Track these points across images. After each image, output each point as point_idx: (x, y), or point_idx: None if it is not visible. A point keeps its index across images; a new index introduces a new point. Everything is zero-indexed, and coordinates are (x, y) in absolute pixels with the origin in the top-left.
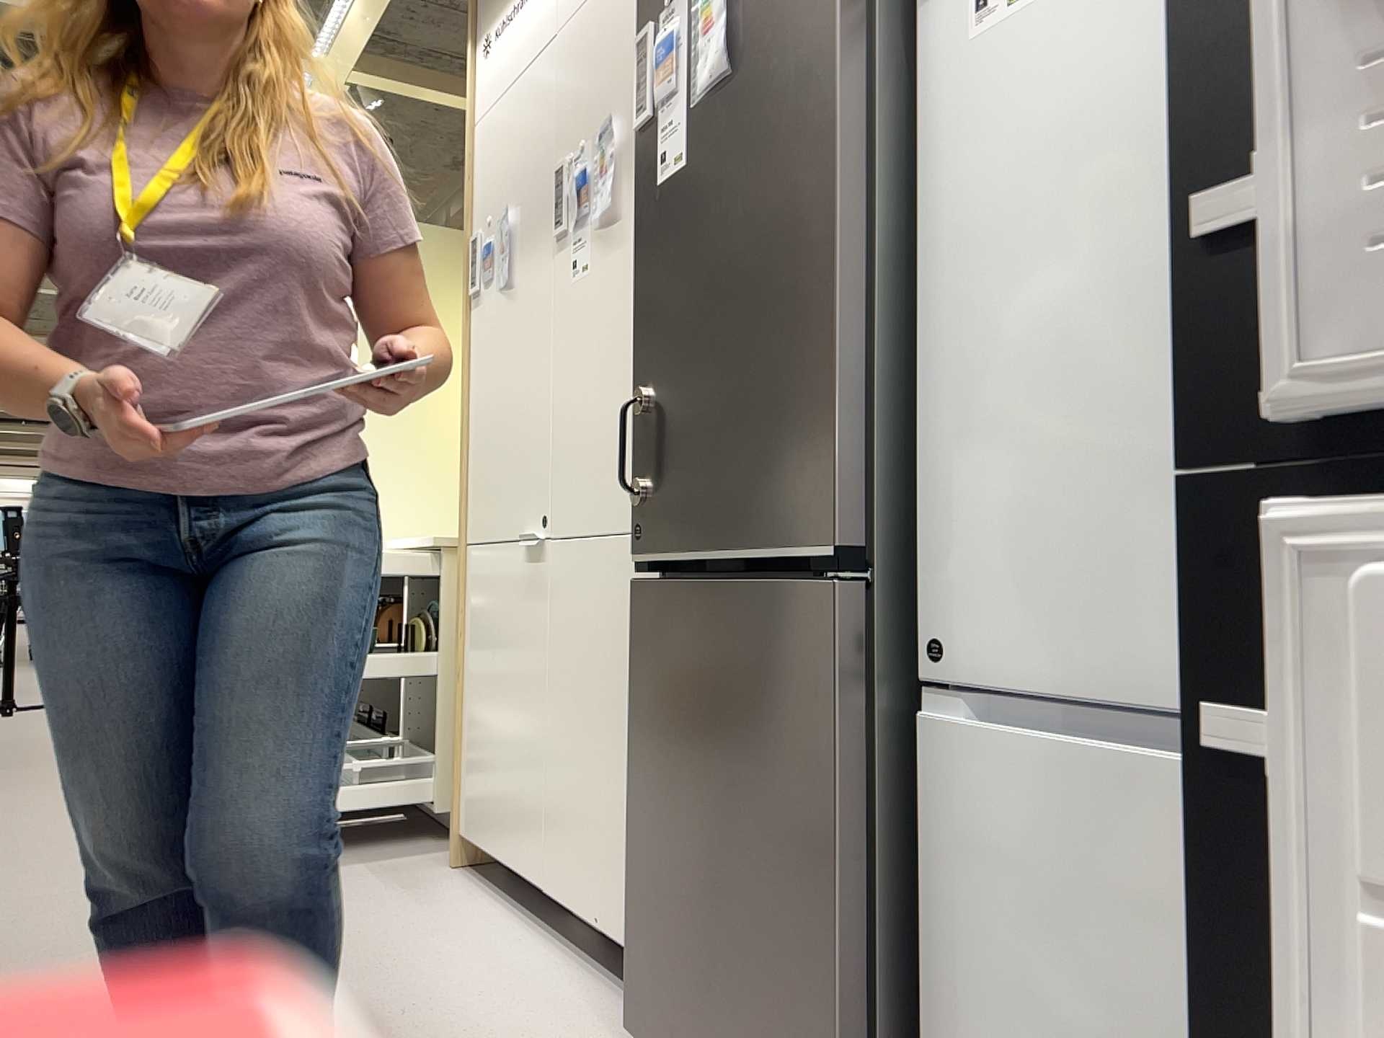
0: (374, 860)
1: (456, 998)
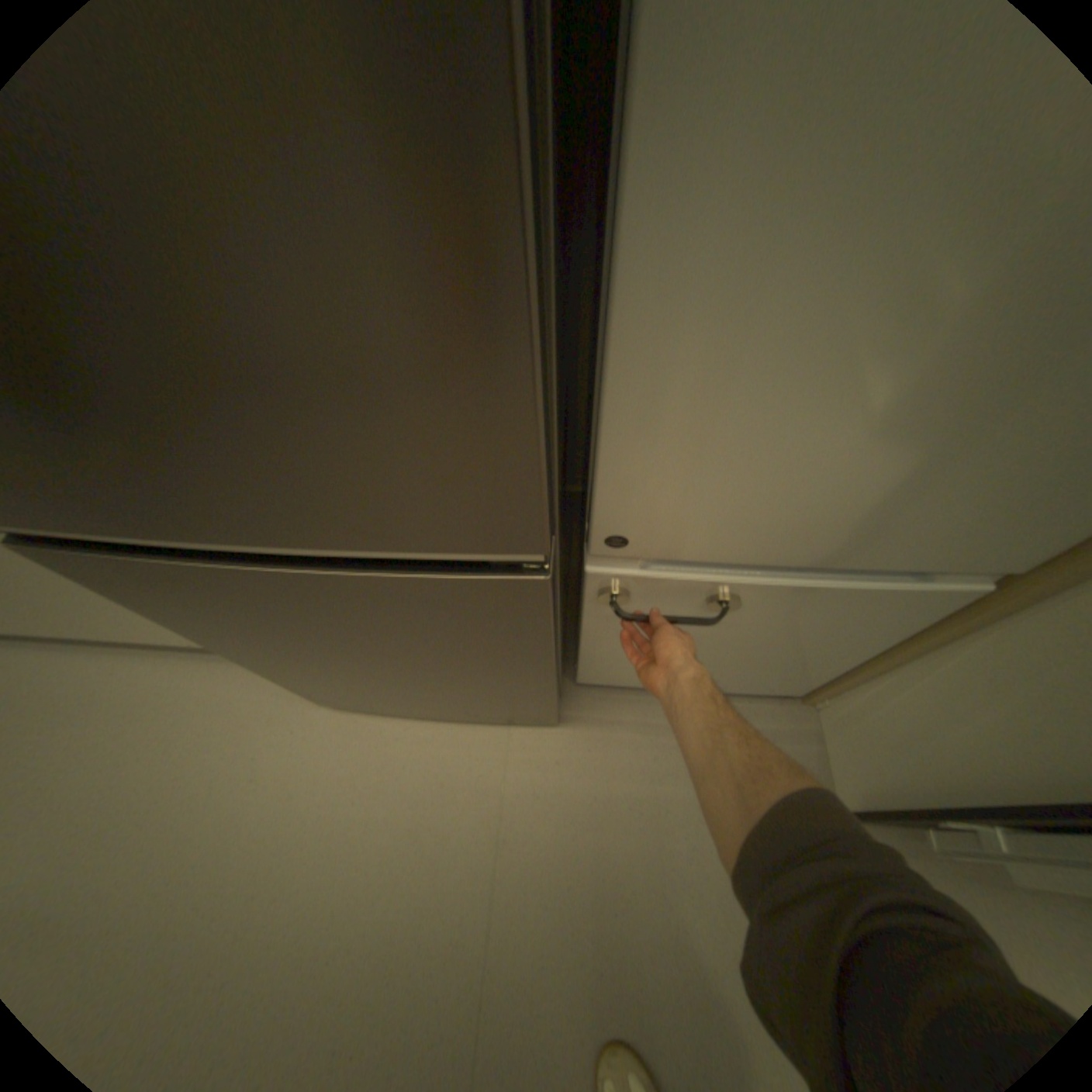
0: None
1: (145, 770)
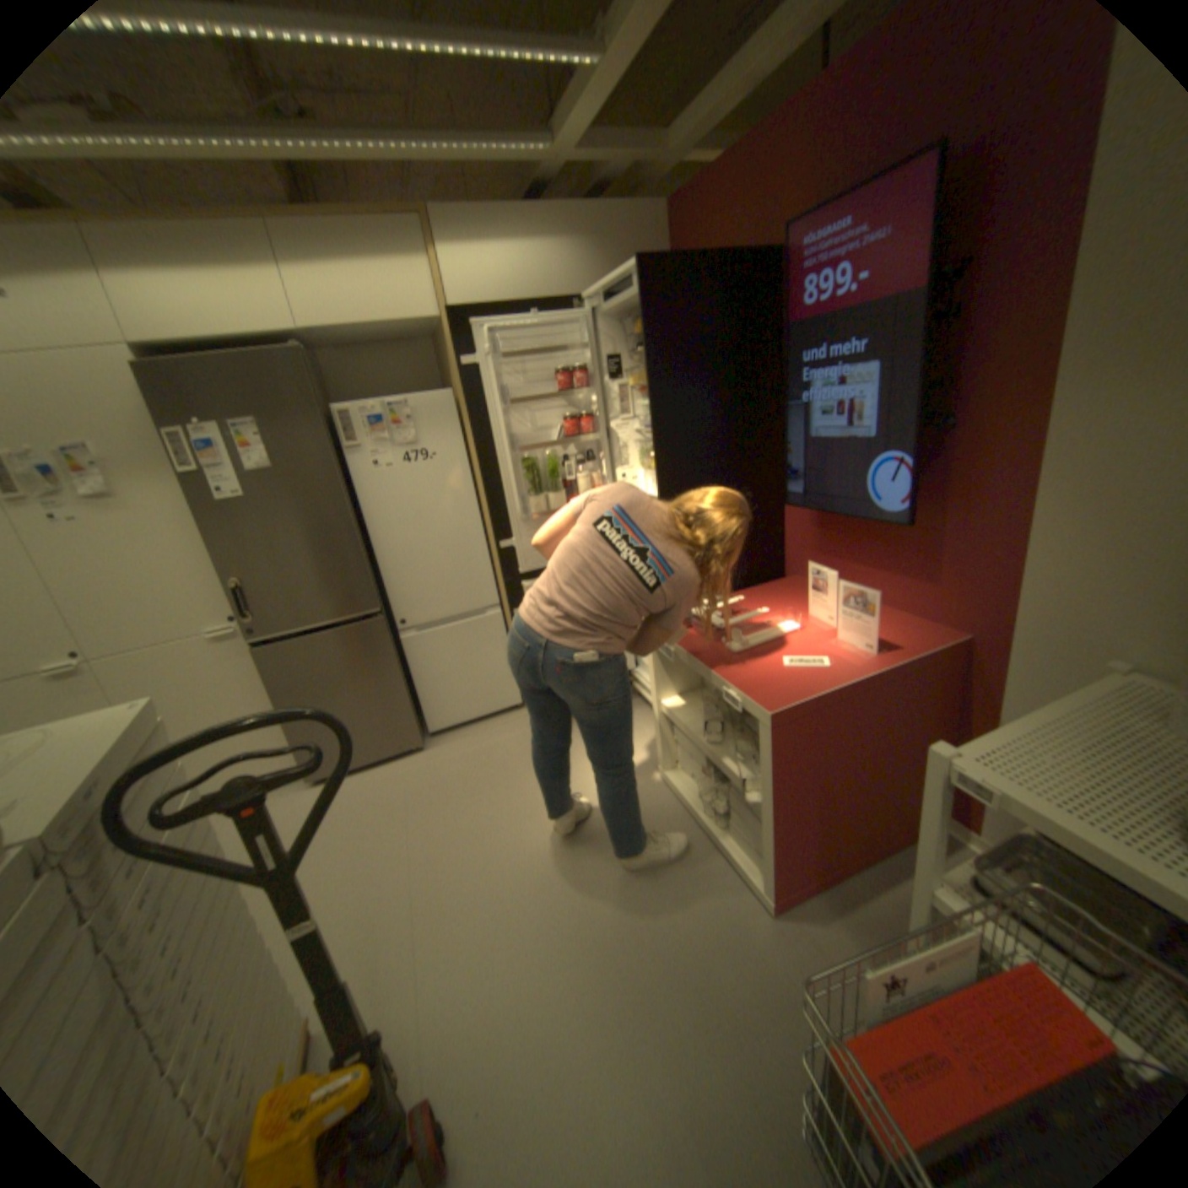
0: None
1: None
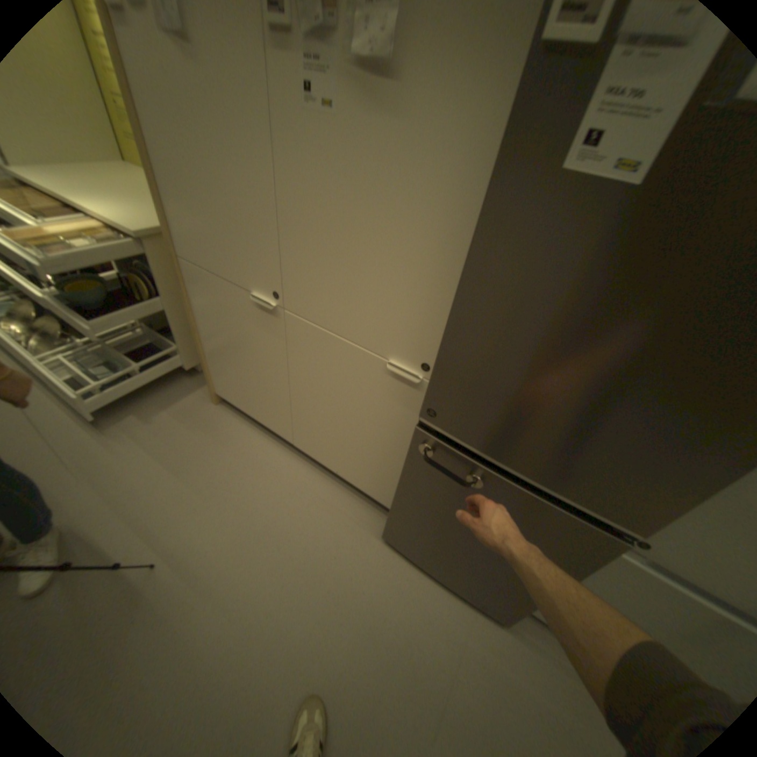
0: (169, 406)
1: (290, 522)
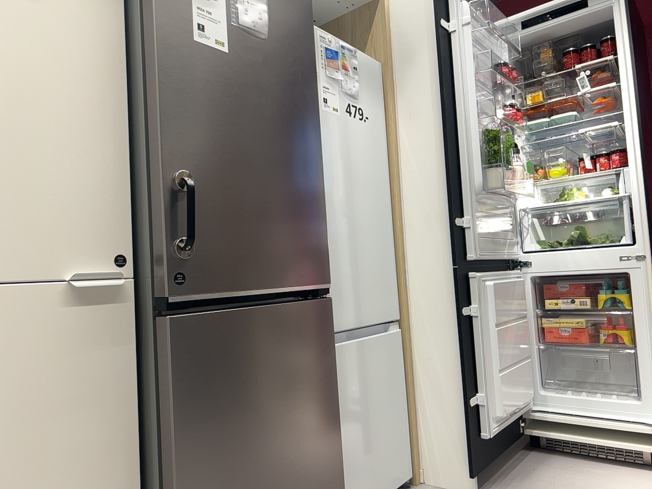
0: None
1: None
